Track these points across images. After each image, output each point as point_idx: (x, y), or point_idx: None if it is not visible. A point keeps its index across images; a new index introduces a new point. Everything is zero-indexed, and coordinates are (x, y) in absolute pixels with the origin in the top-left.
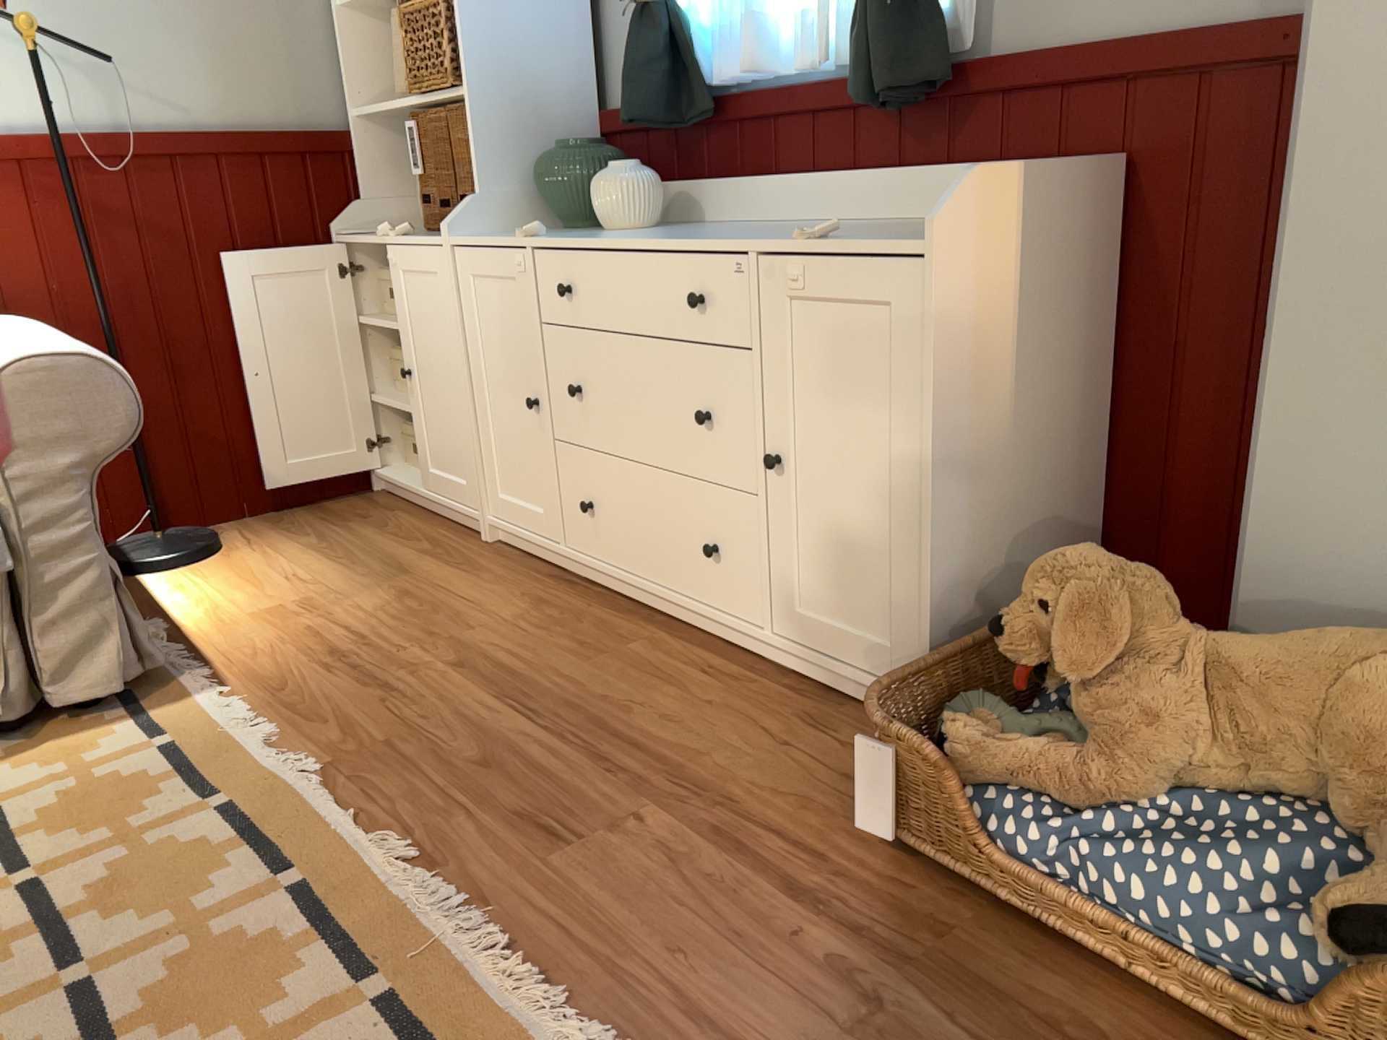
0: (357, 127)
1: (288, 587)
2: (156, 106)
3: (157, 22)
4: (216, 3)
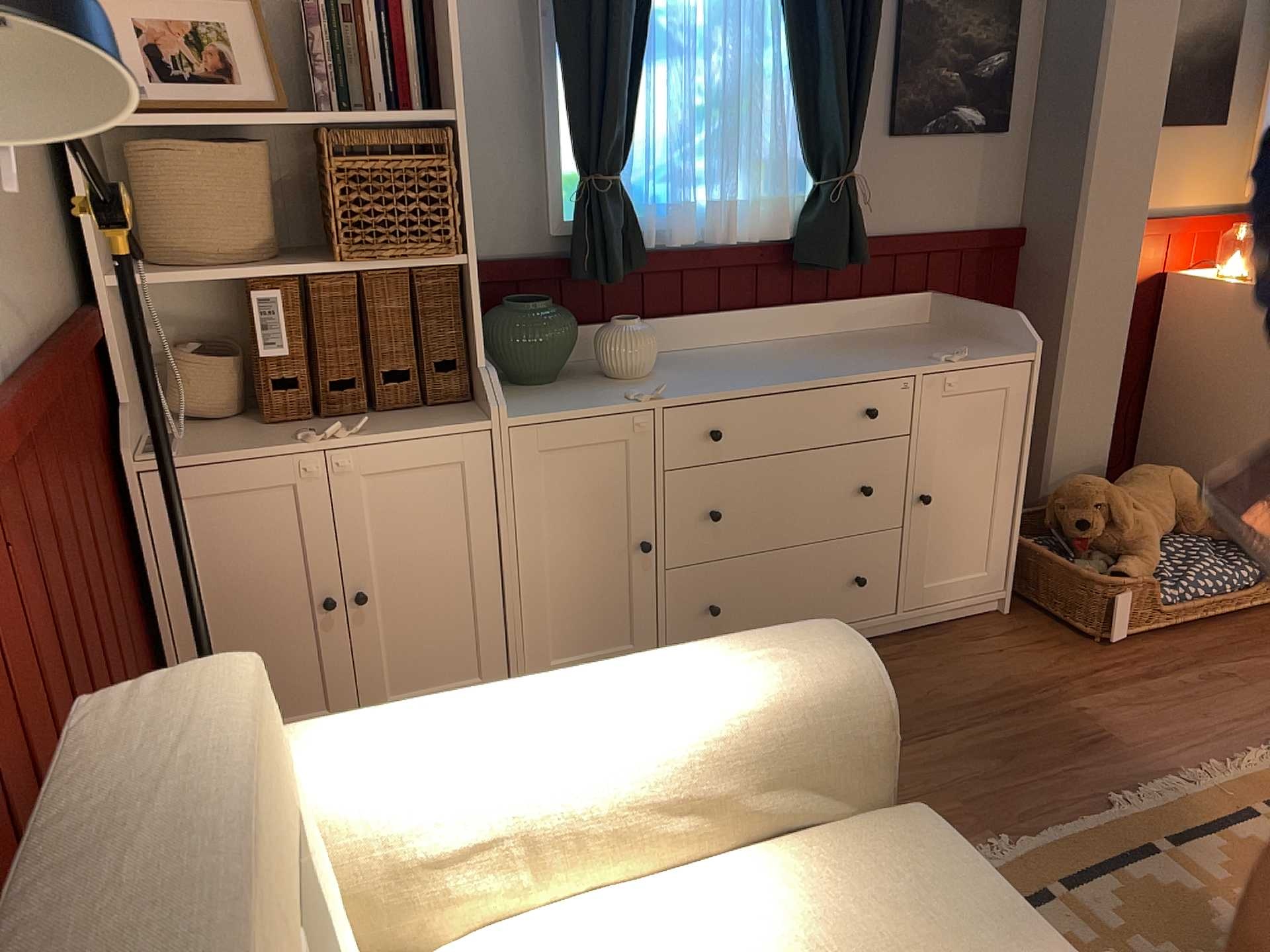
0: (106, 296)
1: None
2: (26, 308)
3: None
4: None
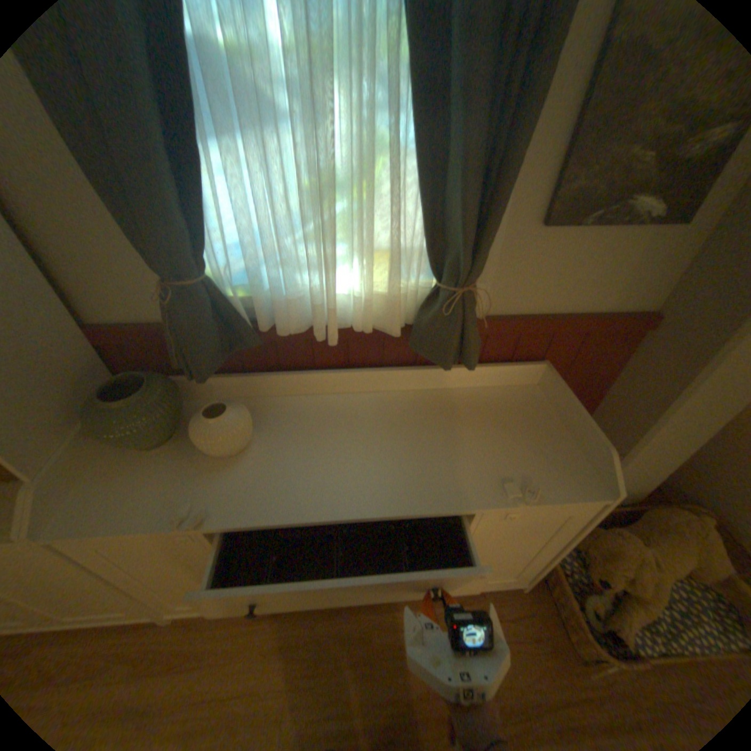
0: None
1: None
2: None
3: None
4: None
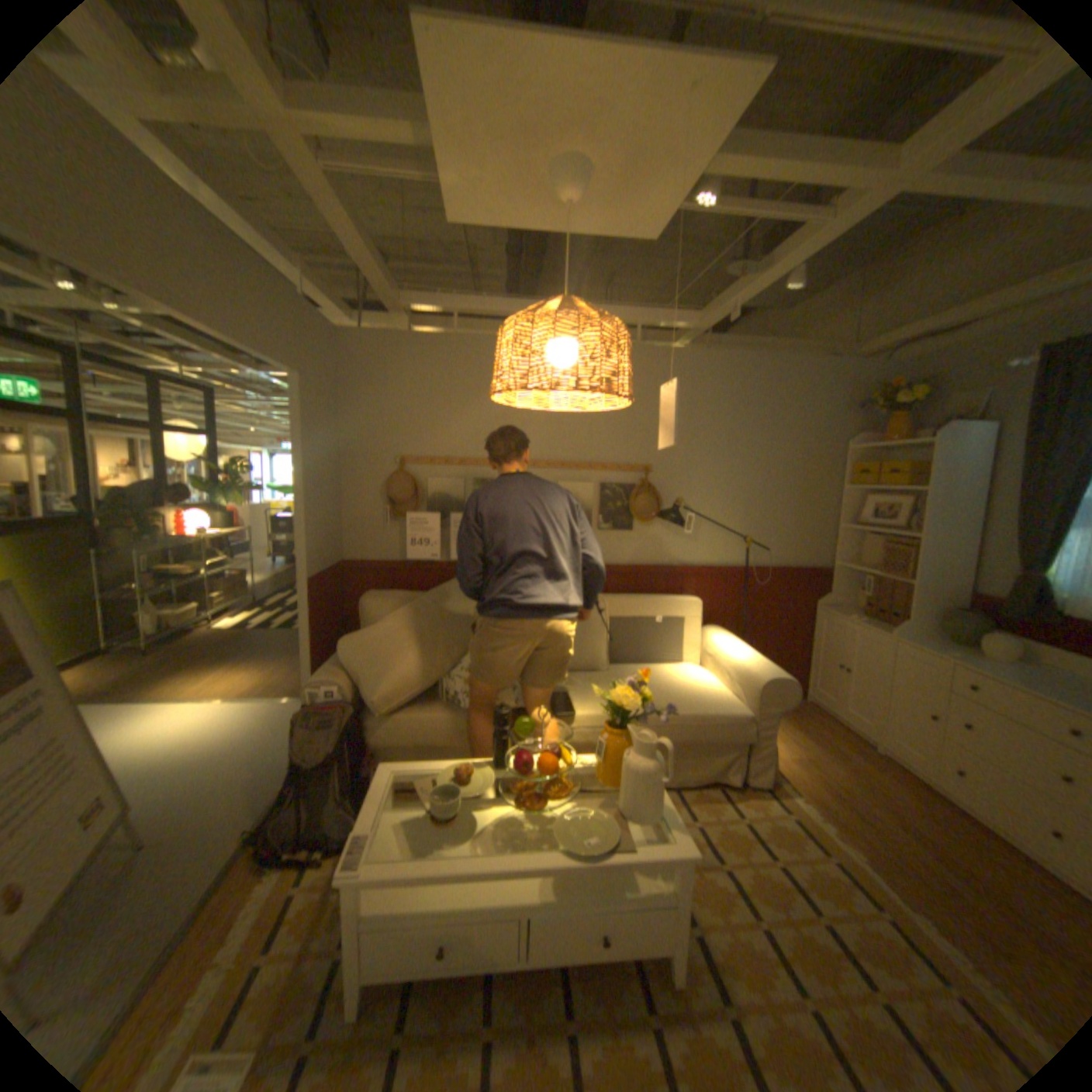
0: (837, 566)
1: (798, 749)
2: (770, 557)
3: (777, 529)
4: (798, 522)
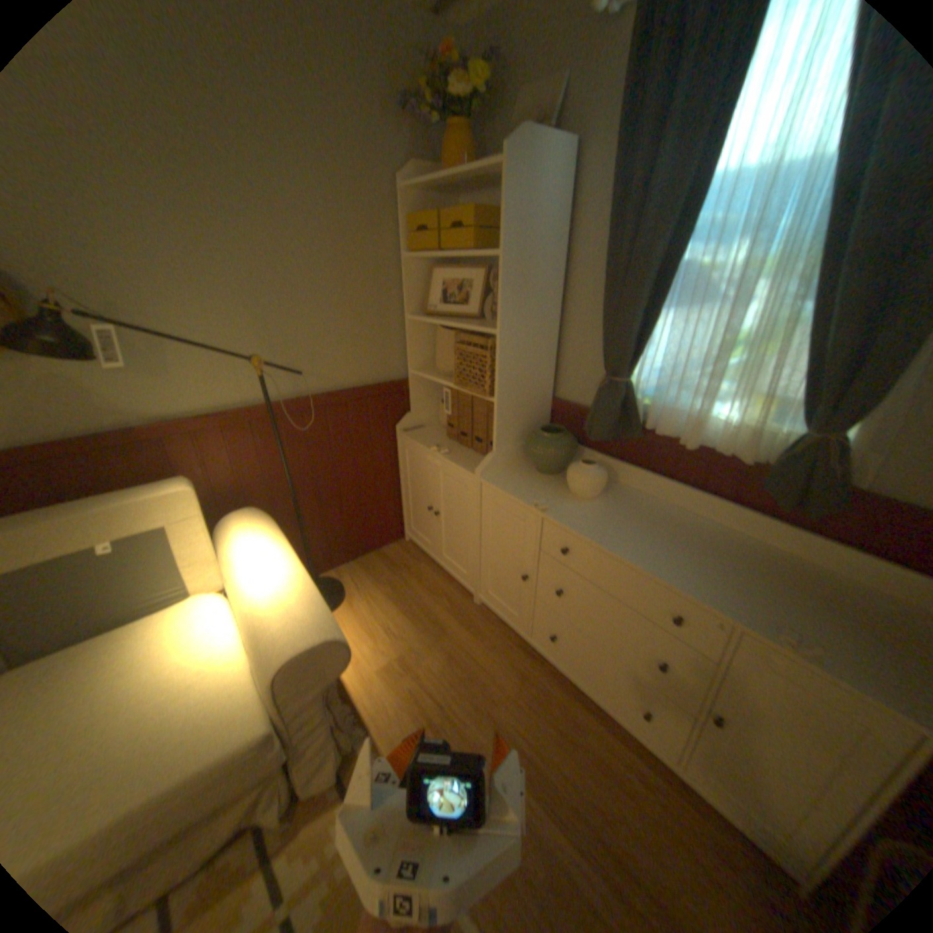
0: (412, 374)
1: (388, 641)
2: (317, 378)
3: (318, 331)
4: (348, 318)
